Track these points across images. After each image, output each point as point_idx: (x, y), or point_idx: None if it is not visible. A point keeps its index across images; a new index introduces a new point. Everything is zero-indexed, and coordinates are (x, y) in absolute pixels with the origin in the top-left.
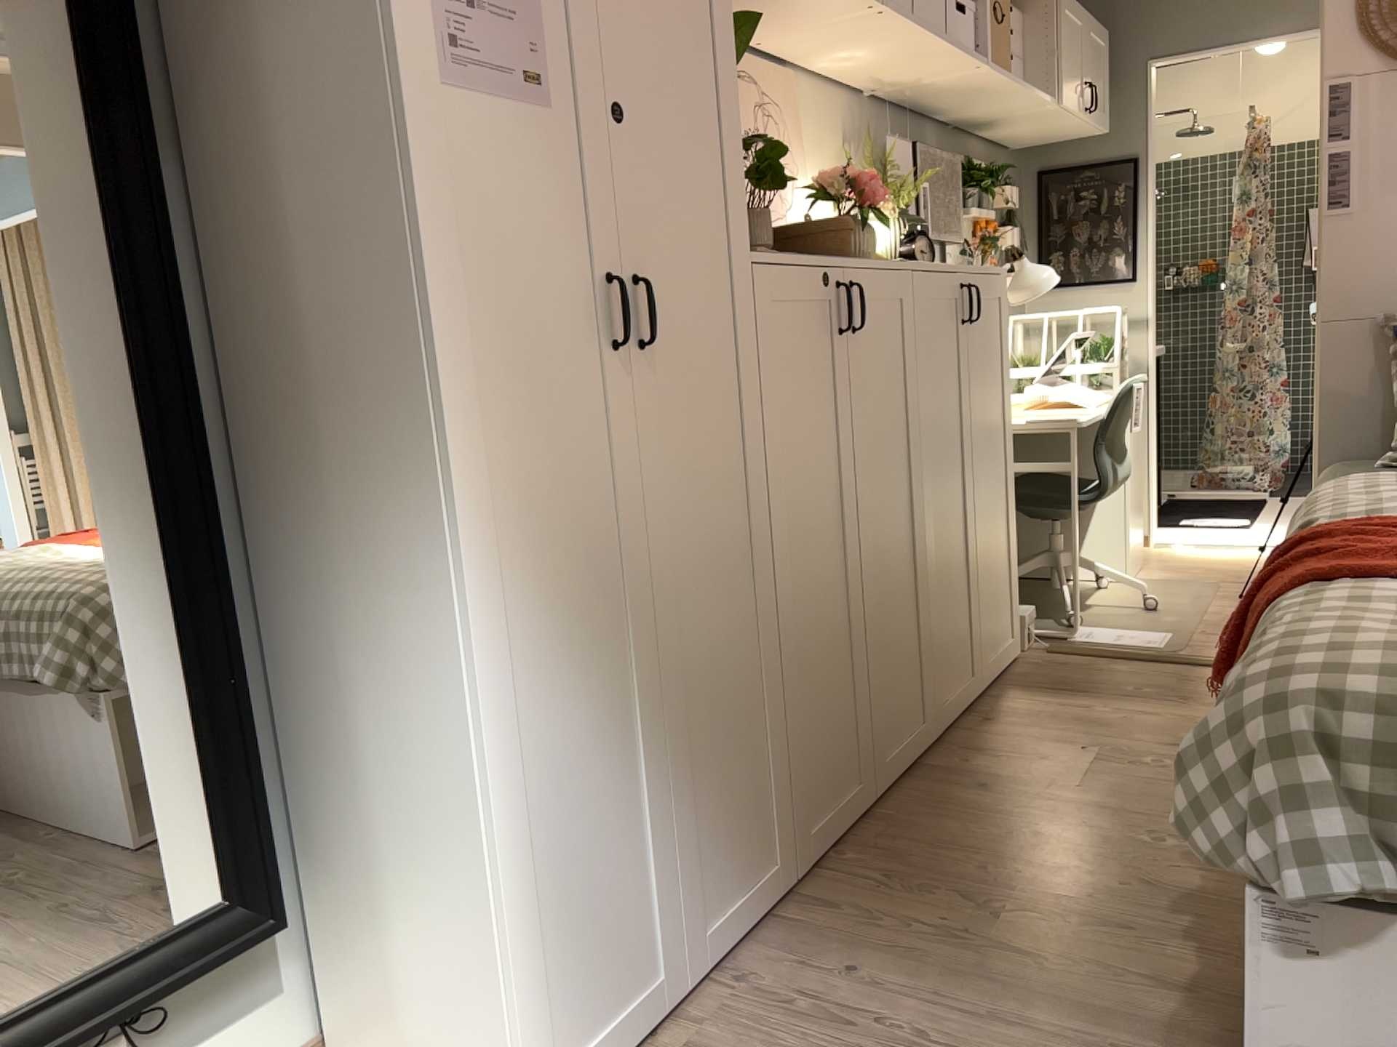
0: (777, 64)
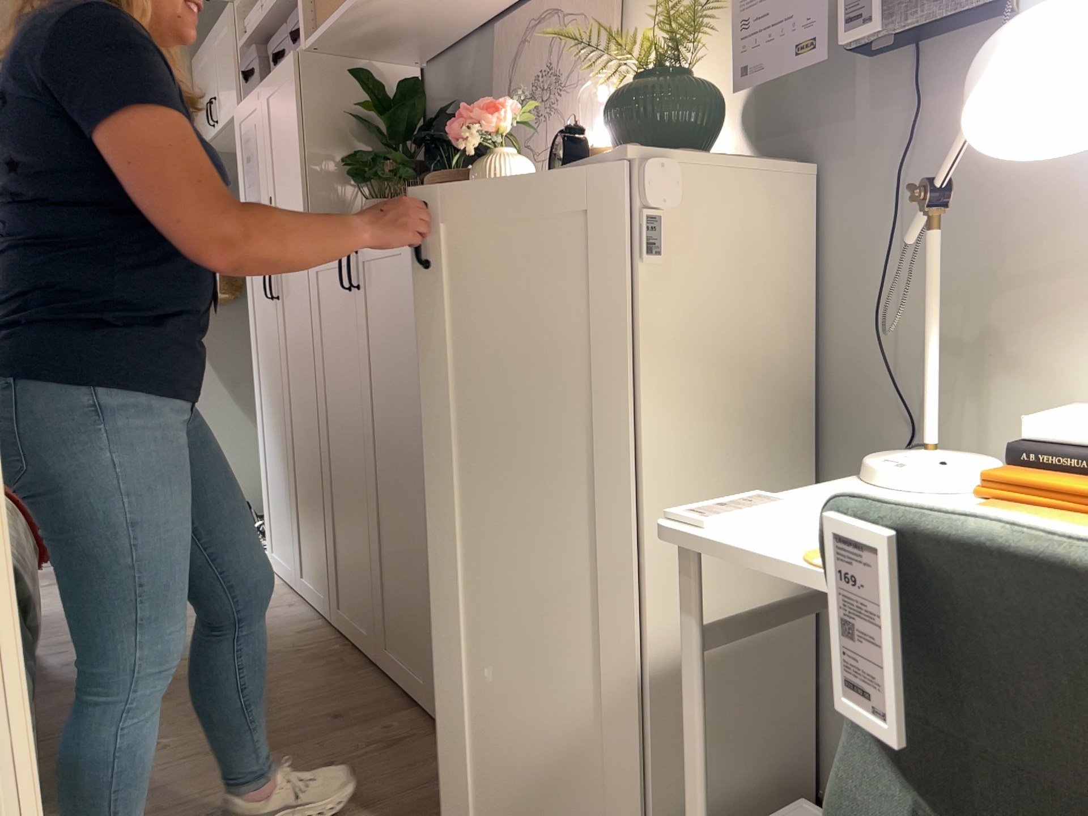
0: None
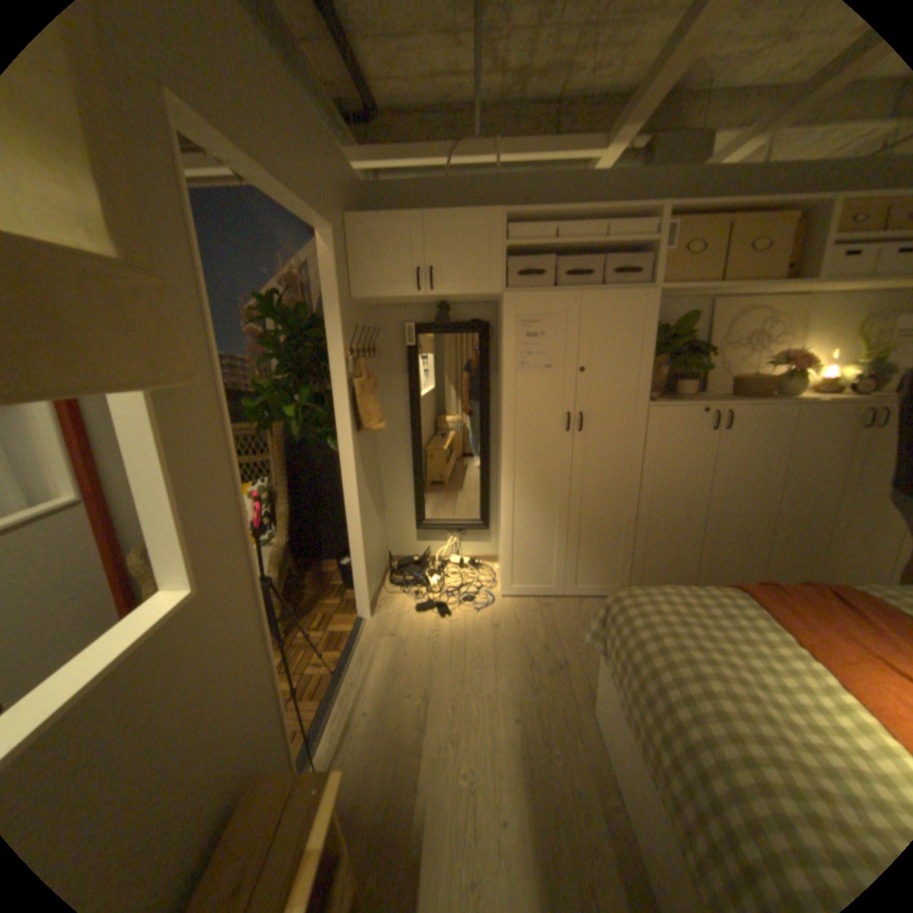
0: (798, 295)
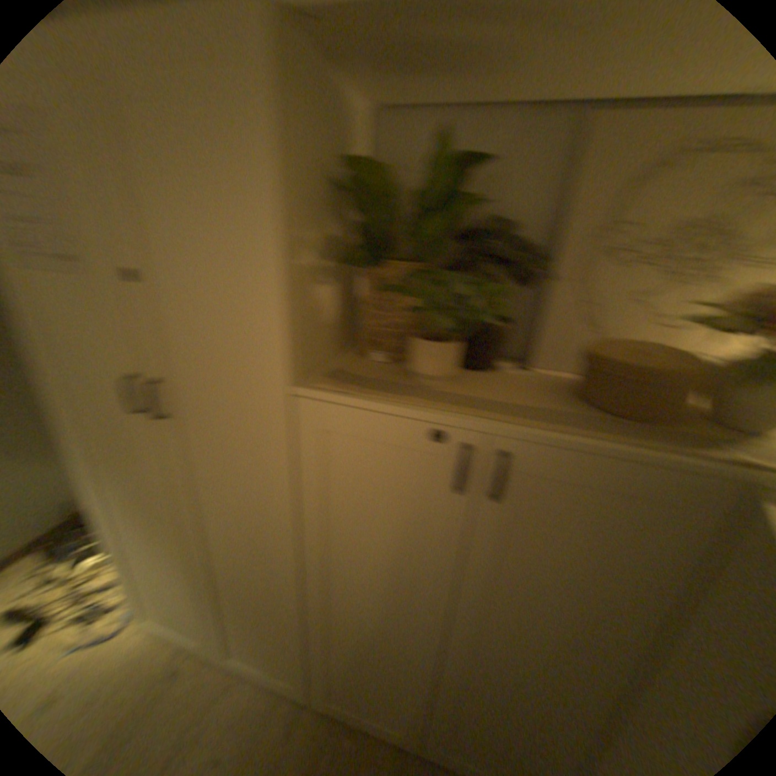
0: None
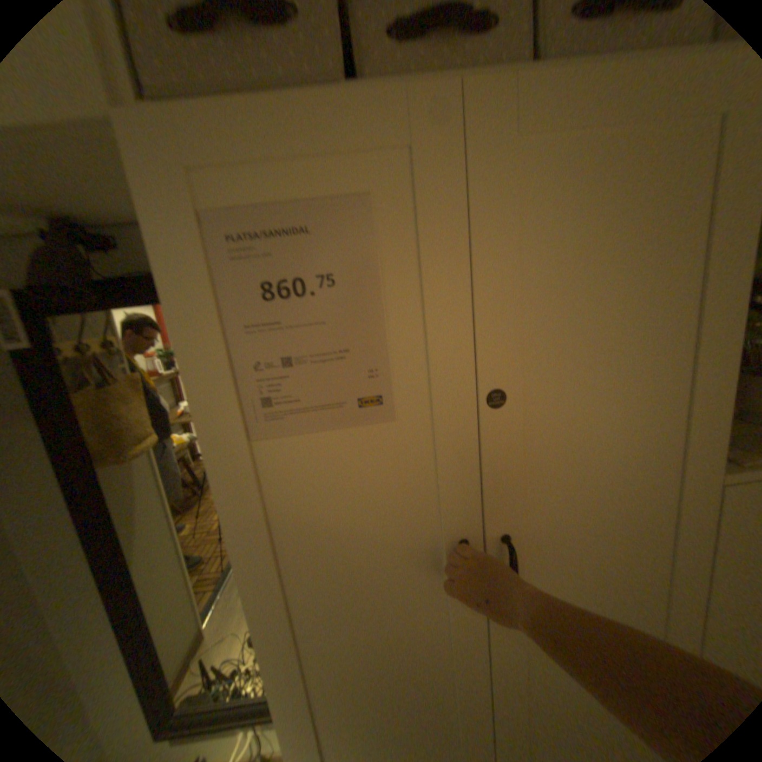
0: None
